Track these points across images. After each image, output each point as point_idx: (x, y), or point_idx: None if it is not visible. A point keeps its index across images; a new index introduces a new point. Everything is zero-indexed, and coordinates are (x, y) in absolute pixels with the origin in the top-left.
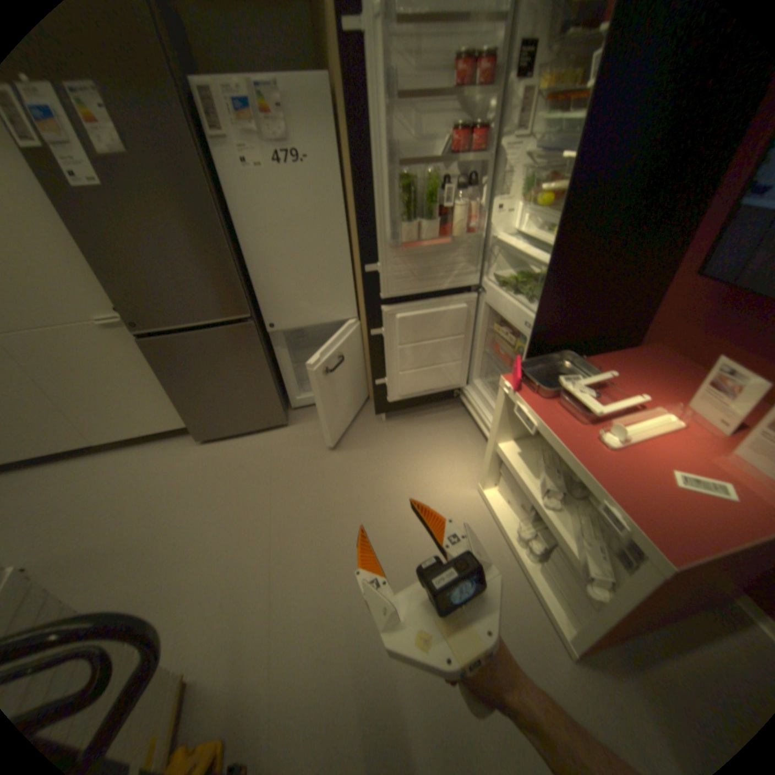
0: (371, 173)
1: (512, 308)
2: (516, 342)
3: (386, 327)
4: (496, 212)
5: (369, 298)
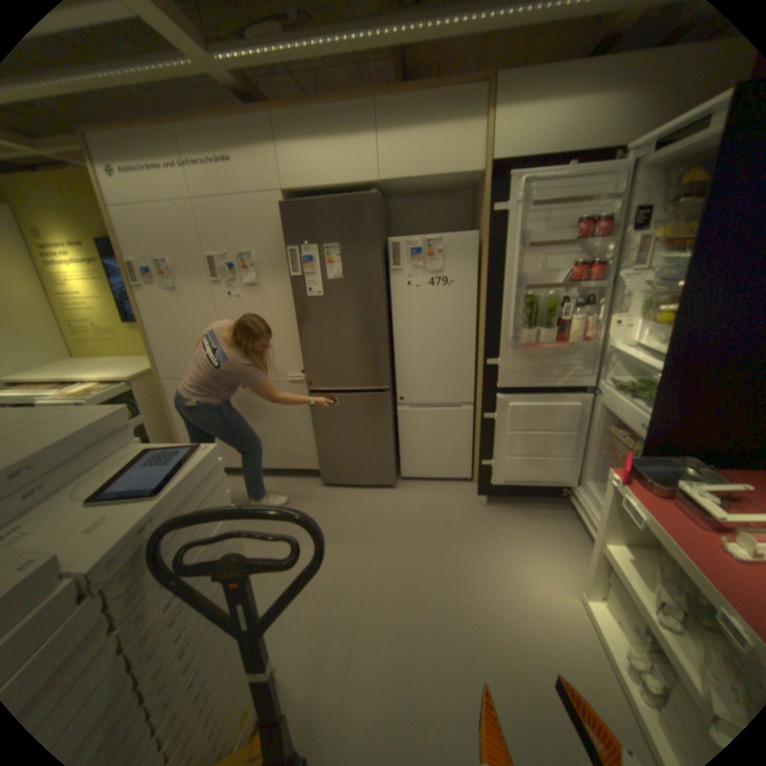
0: (501, 293)
1: (629, 409)
2: (635, 445)
3: (499, 412)
4: (614, 325)
5: (486, 386)
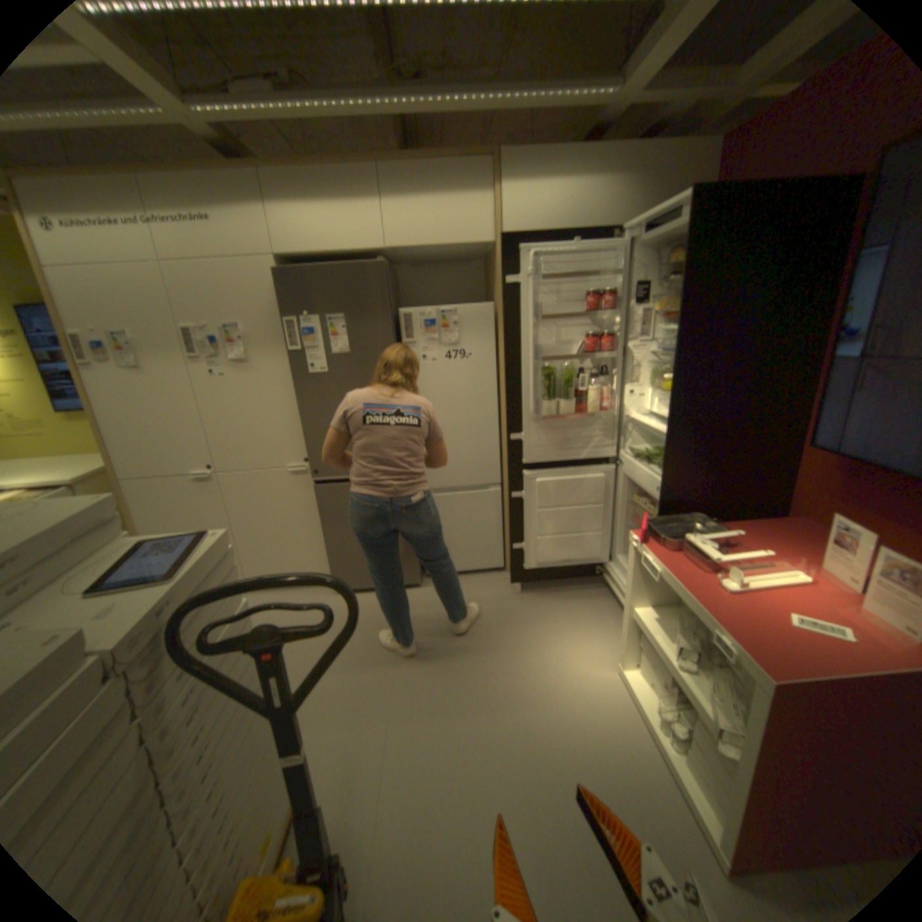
0: (519, 366)
1: (645, 475)
2: (654, 511)
3: (526, 489)
4: (628, 395)
5: (511, 464)
